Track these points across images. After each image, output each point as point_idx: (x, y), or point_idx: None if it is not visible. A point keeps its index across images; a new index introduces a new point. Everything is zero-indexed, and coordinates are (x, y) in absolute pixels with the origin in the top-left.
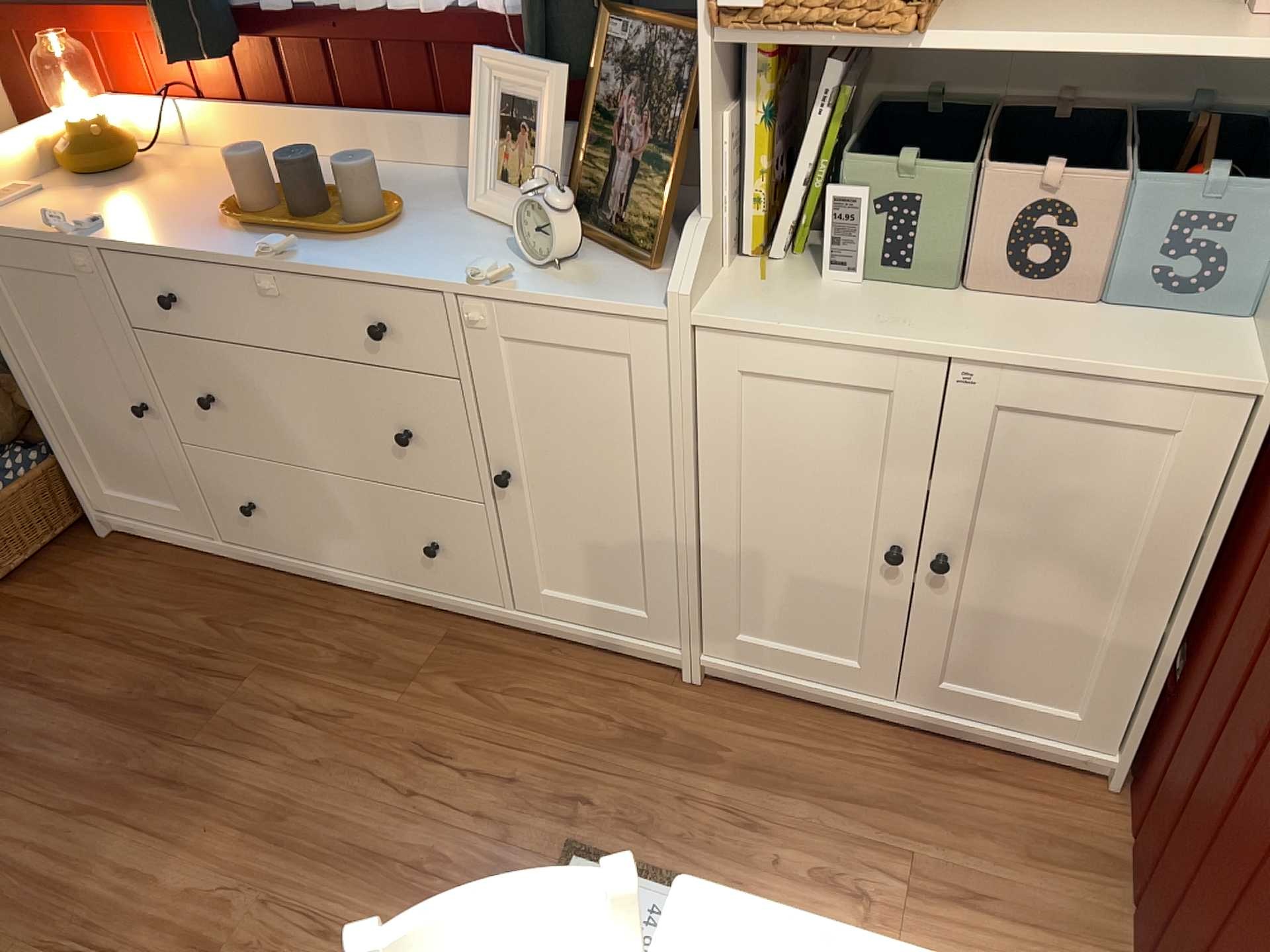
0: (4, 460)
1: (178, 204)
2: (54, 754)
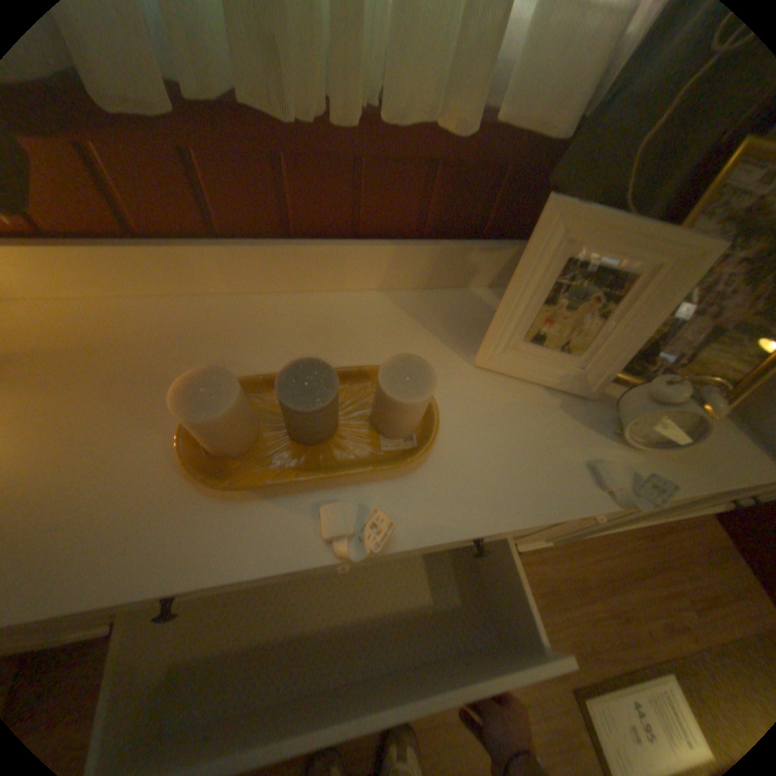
0: None
1: (71, 456)
2: None
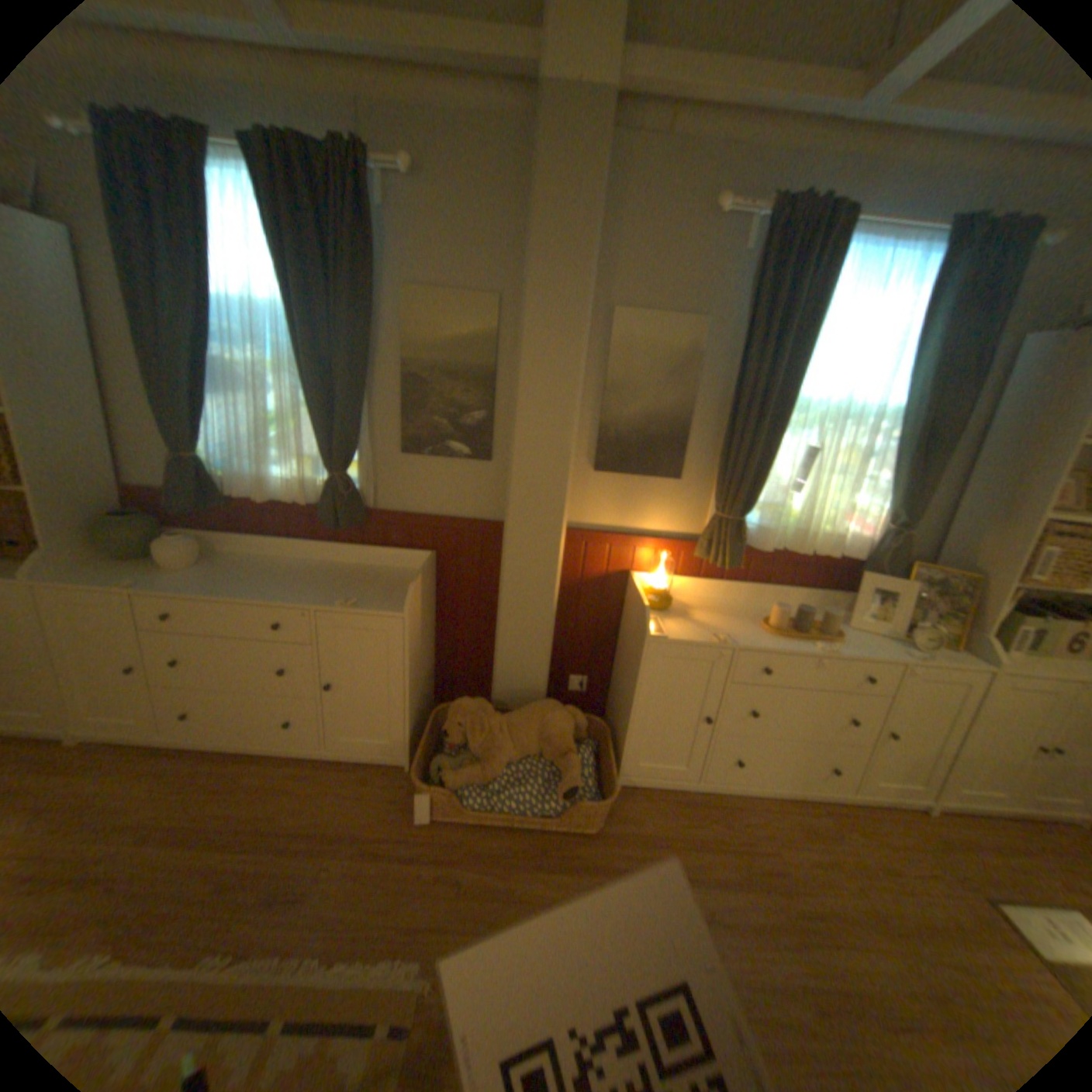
0: (580, 755)
1: (732, 627)
2: (750, 921)
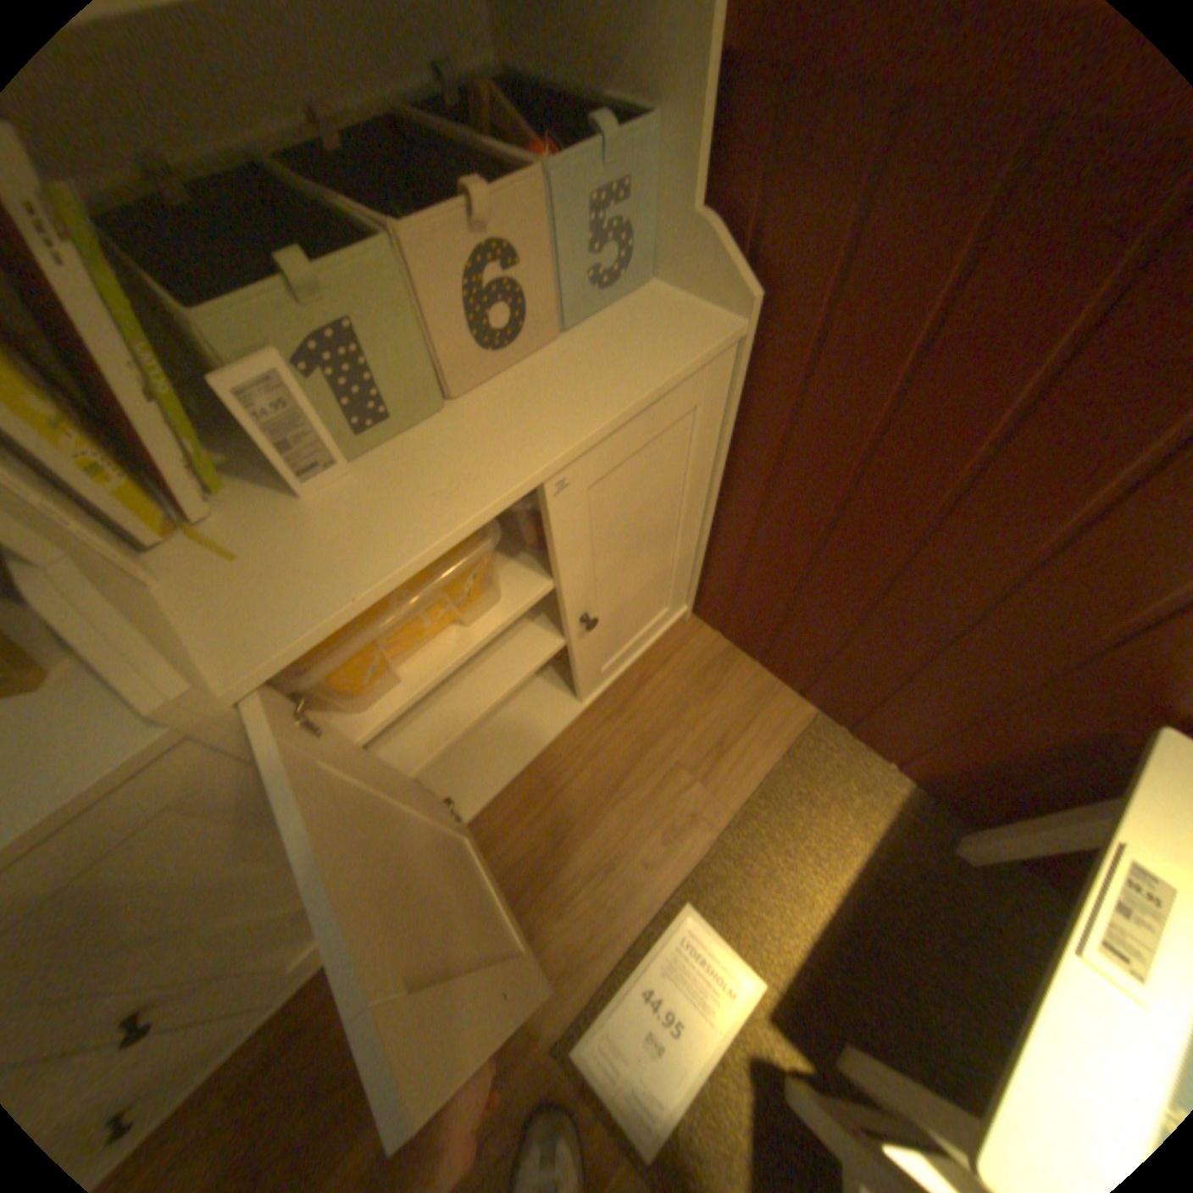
0: None
1: None
2: None
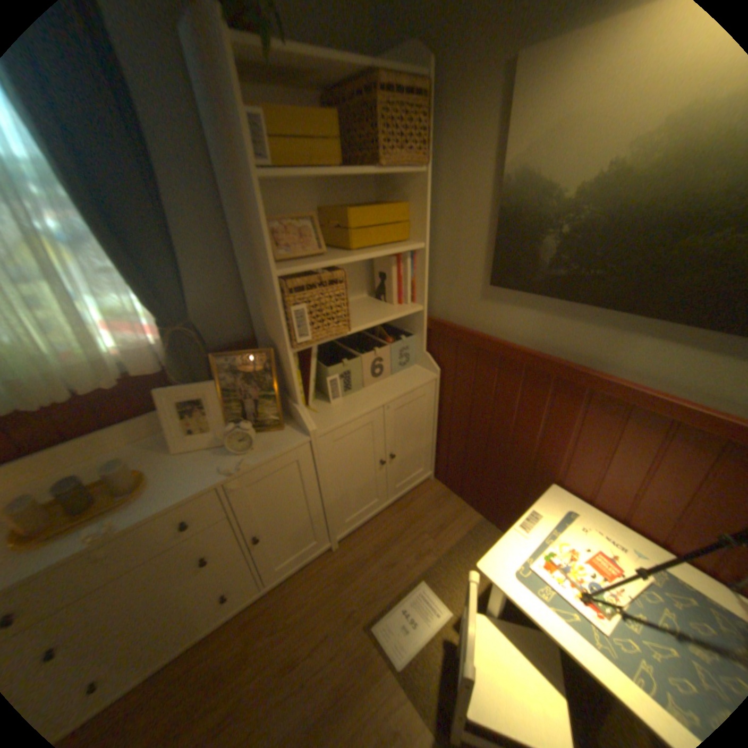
0: None
1: None
2: None
